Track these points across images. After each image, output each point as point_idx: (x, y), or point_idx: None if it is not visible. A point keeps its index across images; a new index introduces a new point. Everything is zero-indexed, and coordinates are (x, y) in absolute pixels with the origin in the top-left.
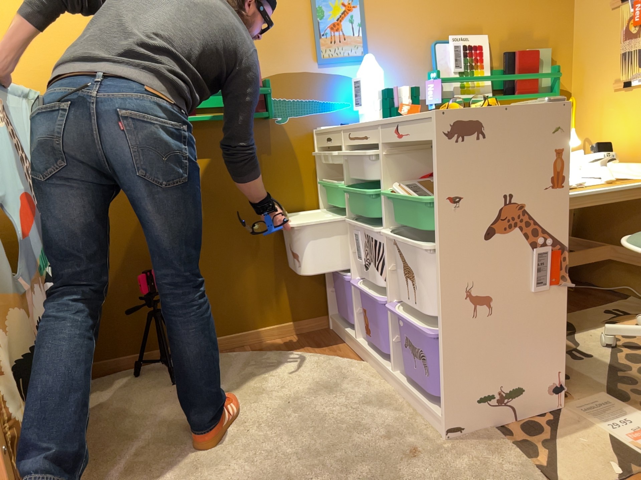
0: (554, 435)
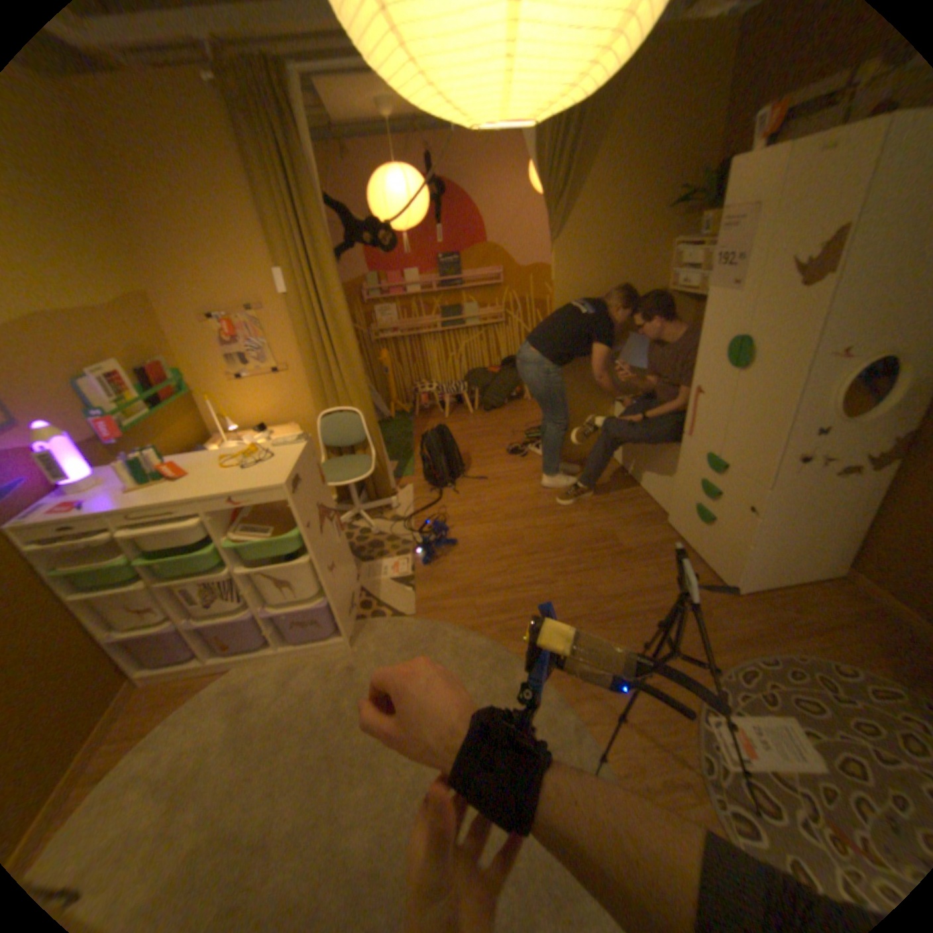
0: (373, 598)
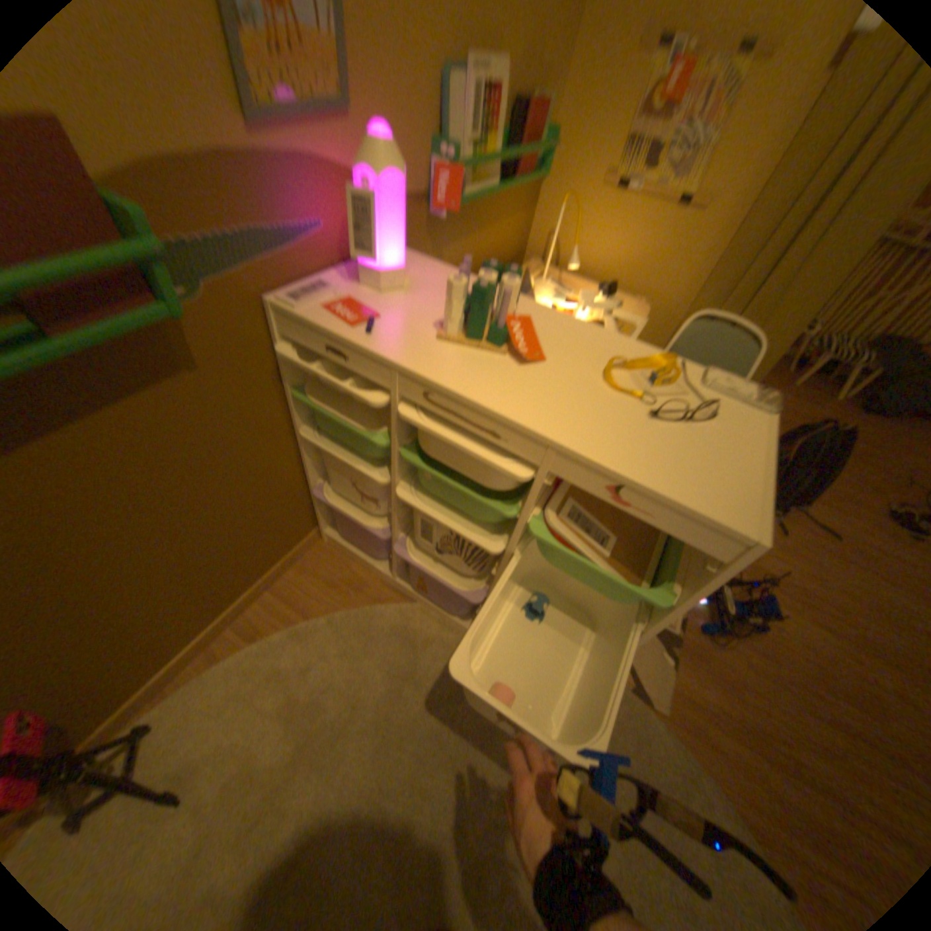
0: None
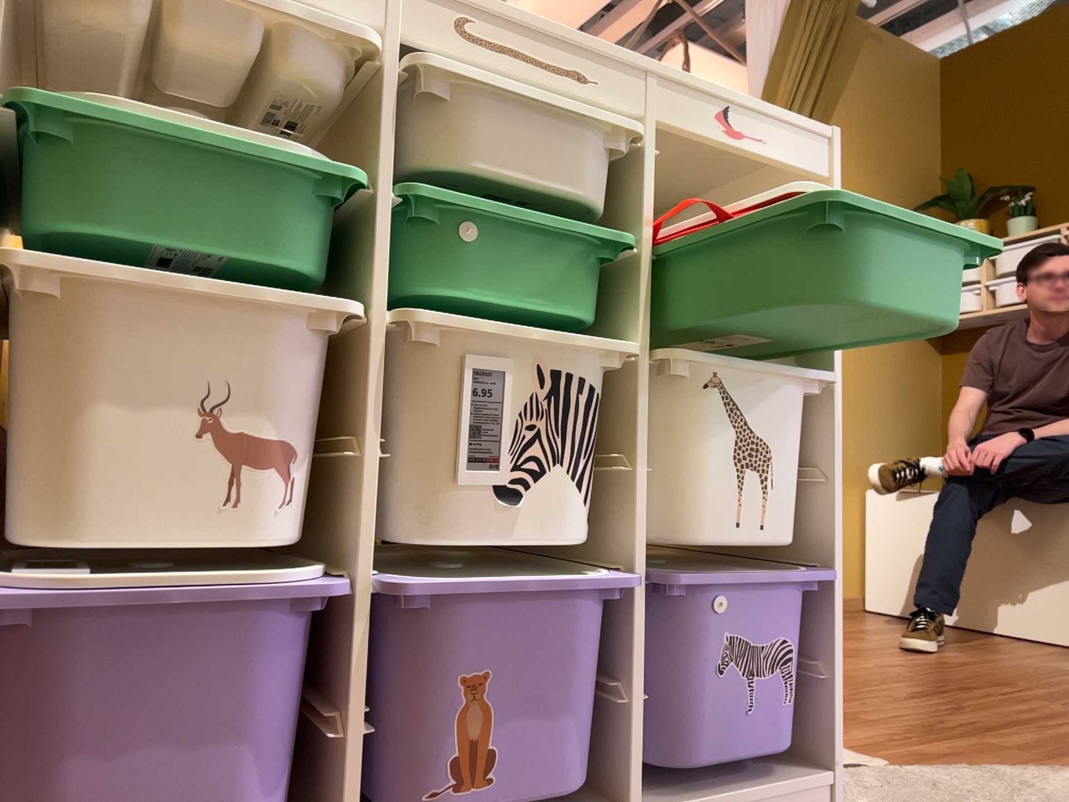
0: None
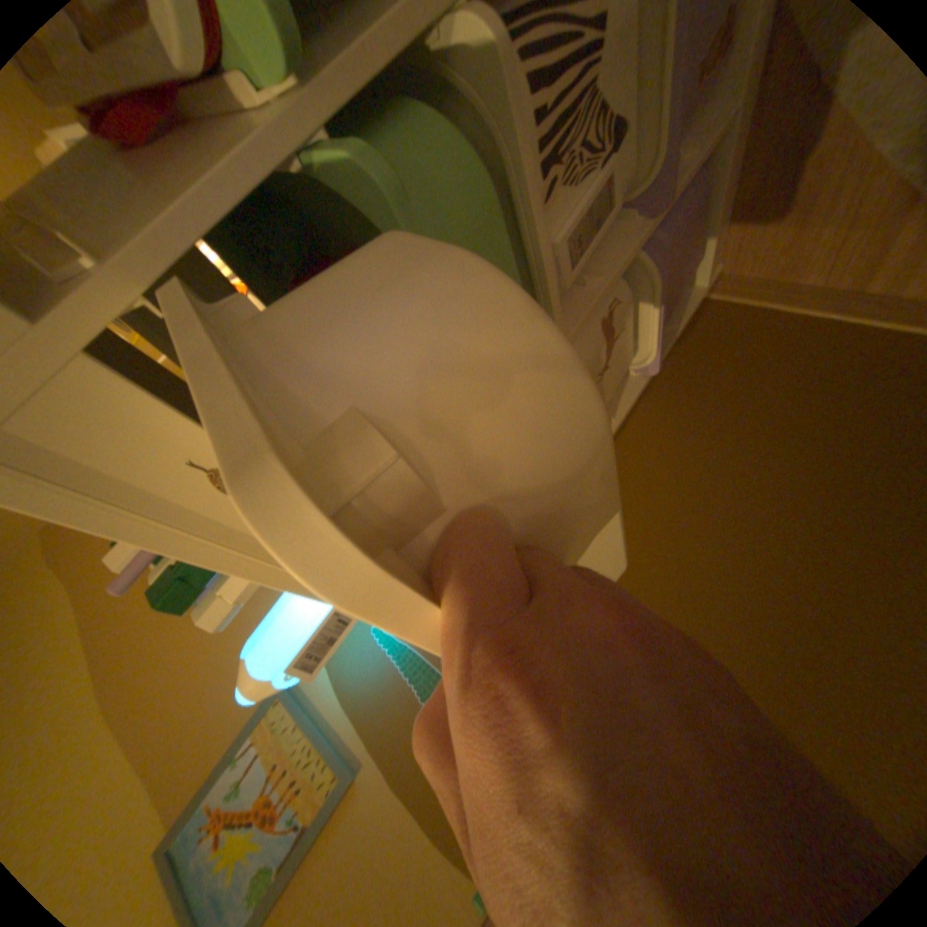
0: None
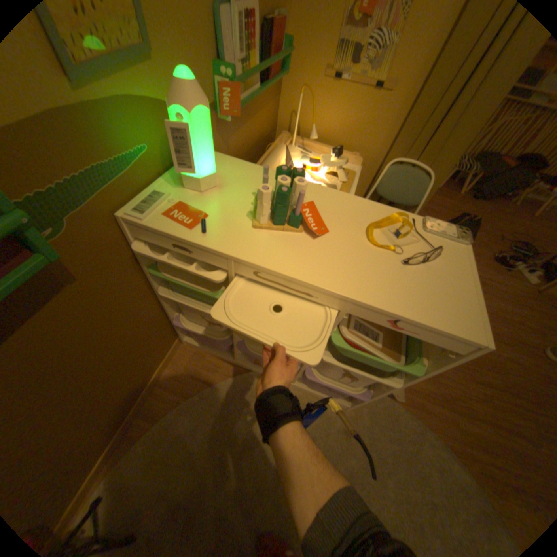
0: None
